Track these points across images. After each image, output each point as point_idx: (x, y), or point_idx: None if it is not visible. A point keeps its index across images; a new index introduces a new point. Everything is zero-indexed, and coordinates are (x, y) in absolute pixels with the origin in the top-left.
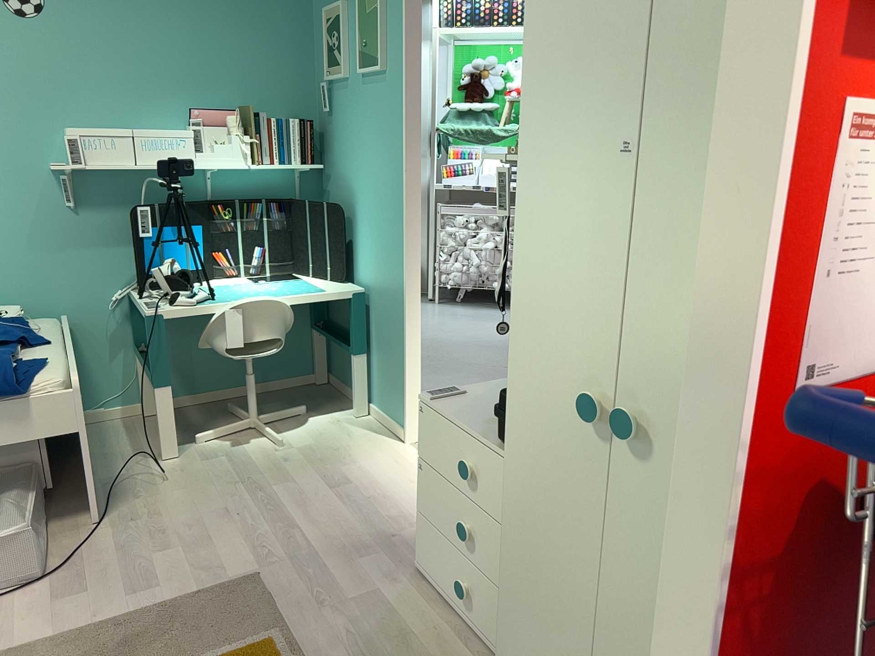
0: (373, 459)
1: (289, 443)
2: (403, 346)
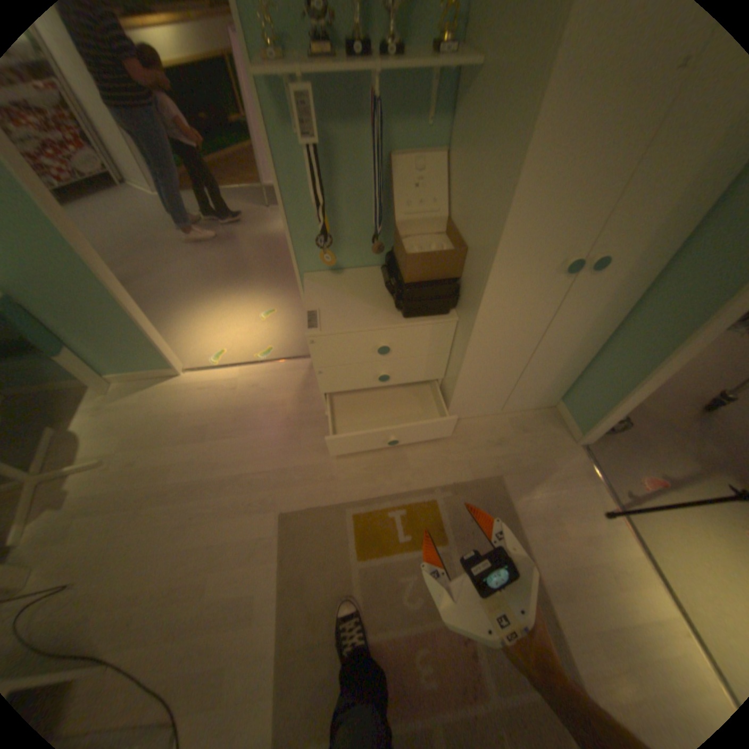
0: (184, 402)
1: (100, 456)
2: (125, 315)
